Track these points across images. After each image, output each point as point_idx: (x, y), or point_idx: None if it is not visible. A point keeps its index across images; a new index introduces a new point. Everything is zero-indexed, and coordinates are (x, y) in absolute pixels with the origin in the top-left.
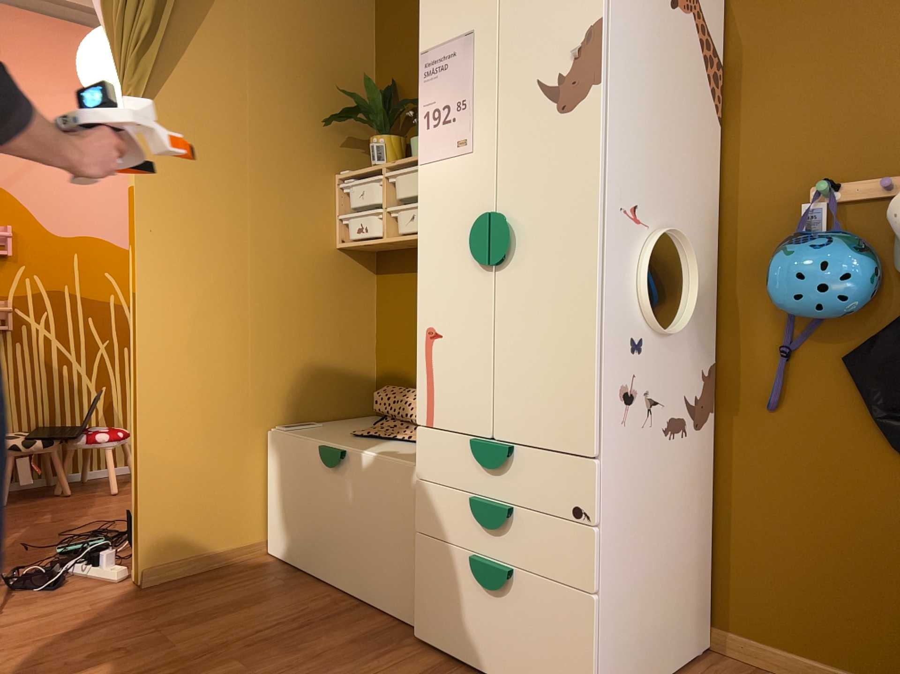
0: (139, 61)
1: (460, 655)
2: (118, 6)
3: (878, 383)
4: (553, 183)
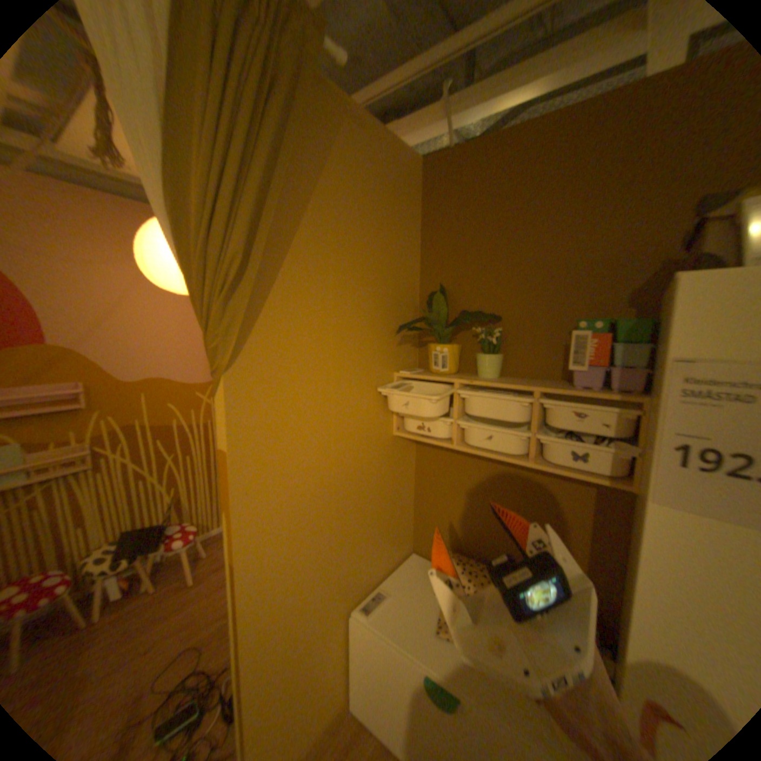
0: (224, 303)
1: None
2: (193, 232)
3: None
4: None
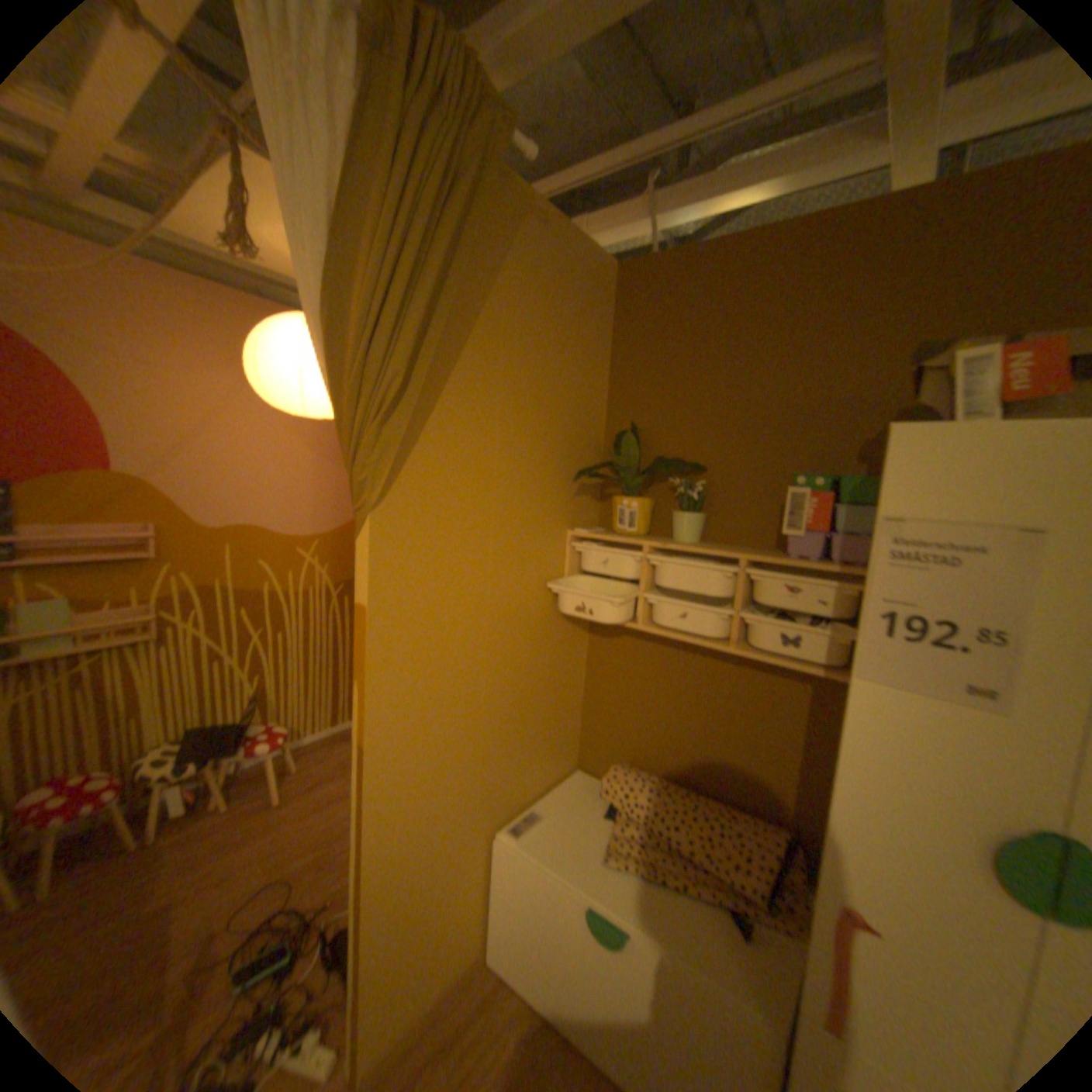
0: (377, 428)
1: None
2: (349, 343)
3: None
4: None
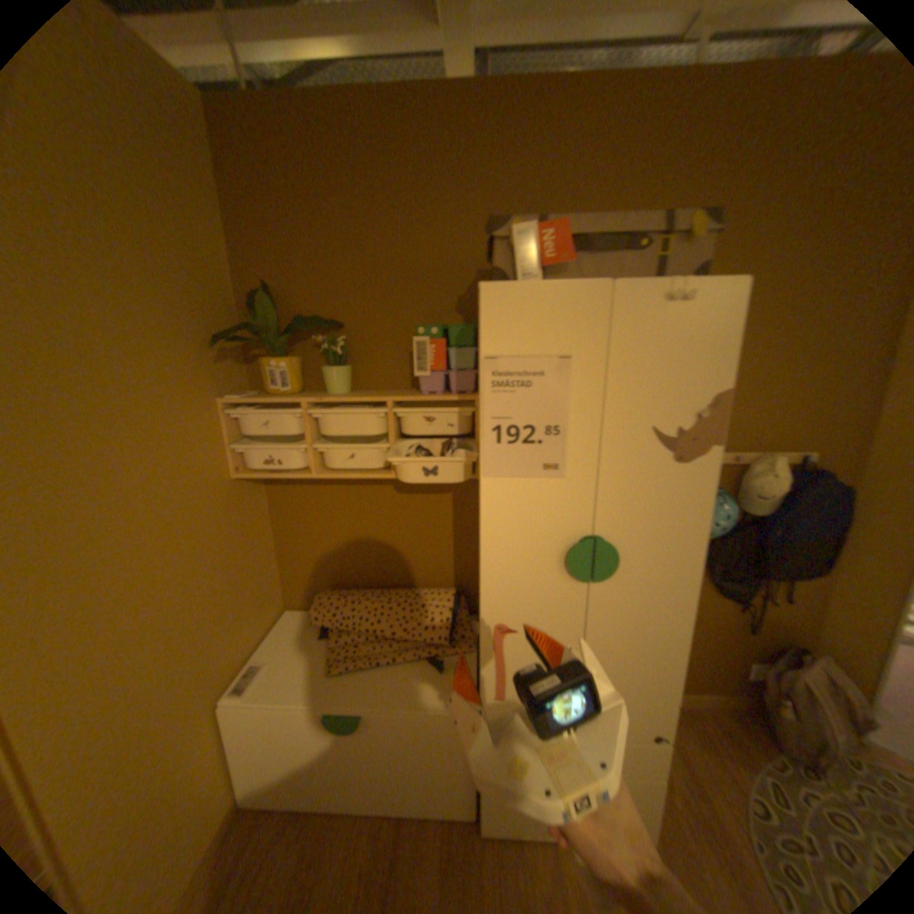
0: None
1: (535, 837)
2: None
3: (720, 565)
4: (663, 520)
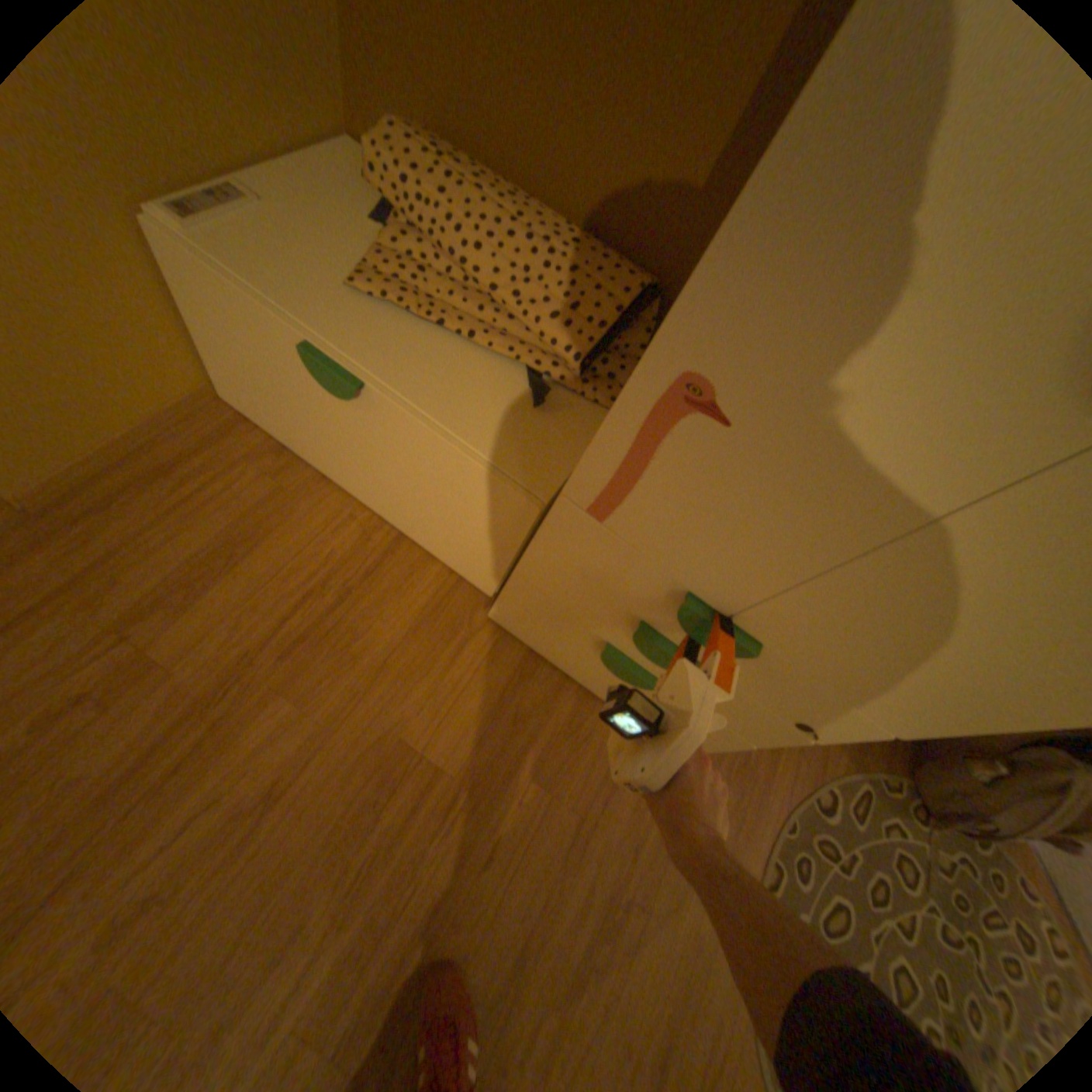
0: None
1: (549, 658)
2: None
3: None
4: None
